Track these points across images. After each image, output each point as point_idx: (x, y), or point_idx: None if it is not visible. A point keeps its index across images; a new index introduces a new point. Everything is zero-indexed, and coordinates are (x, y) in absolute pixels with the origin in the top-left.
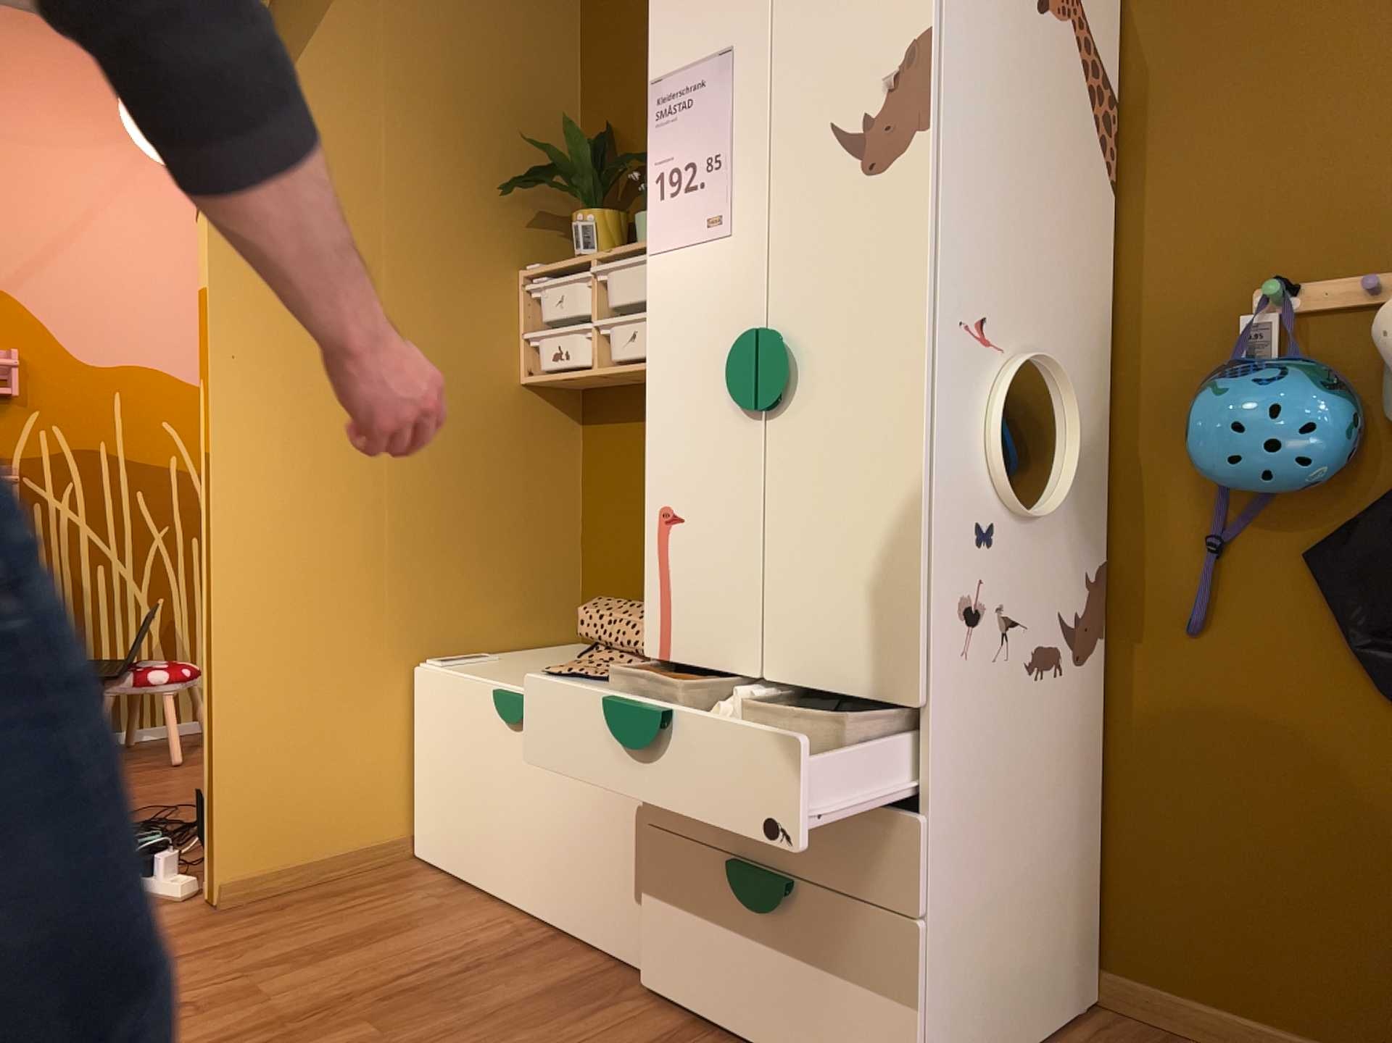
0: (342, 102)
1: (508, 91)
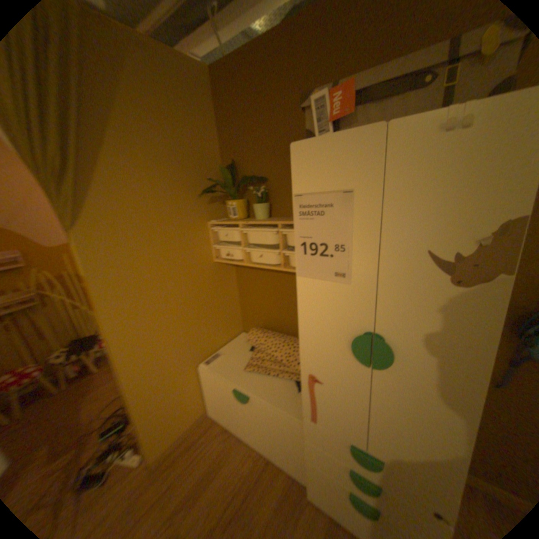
0: (121, 172)
1: (190, 150)
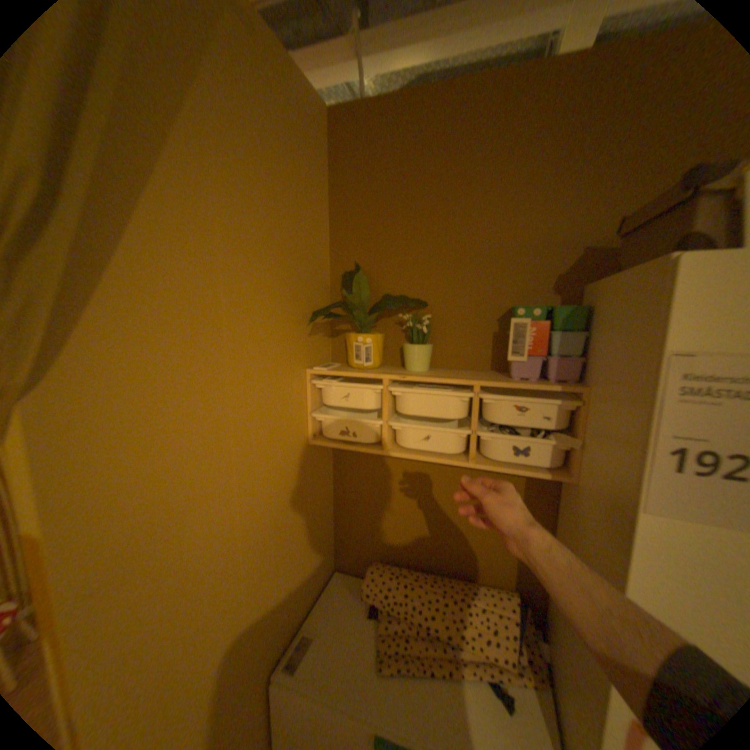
0: (183, 256)
1: (296, 235)
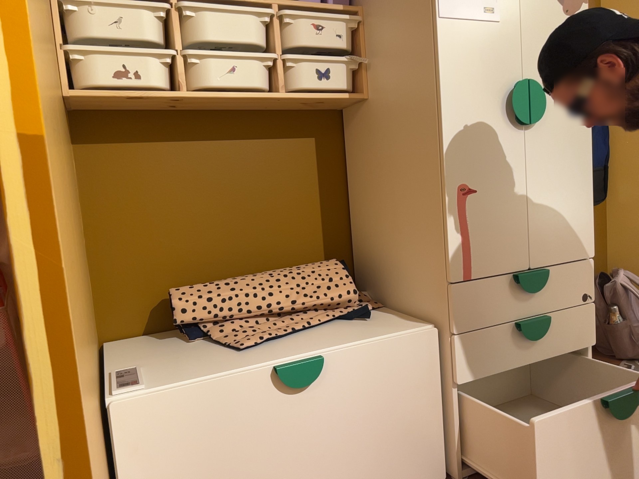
0: None
1: None
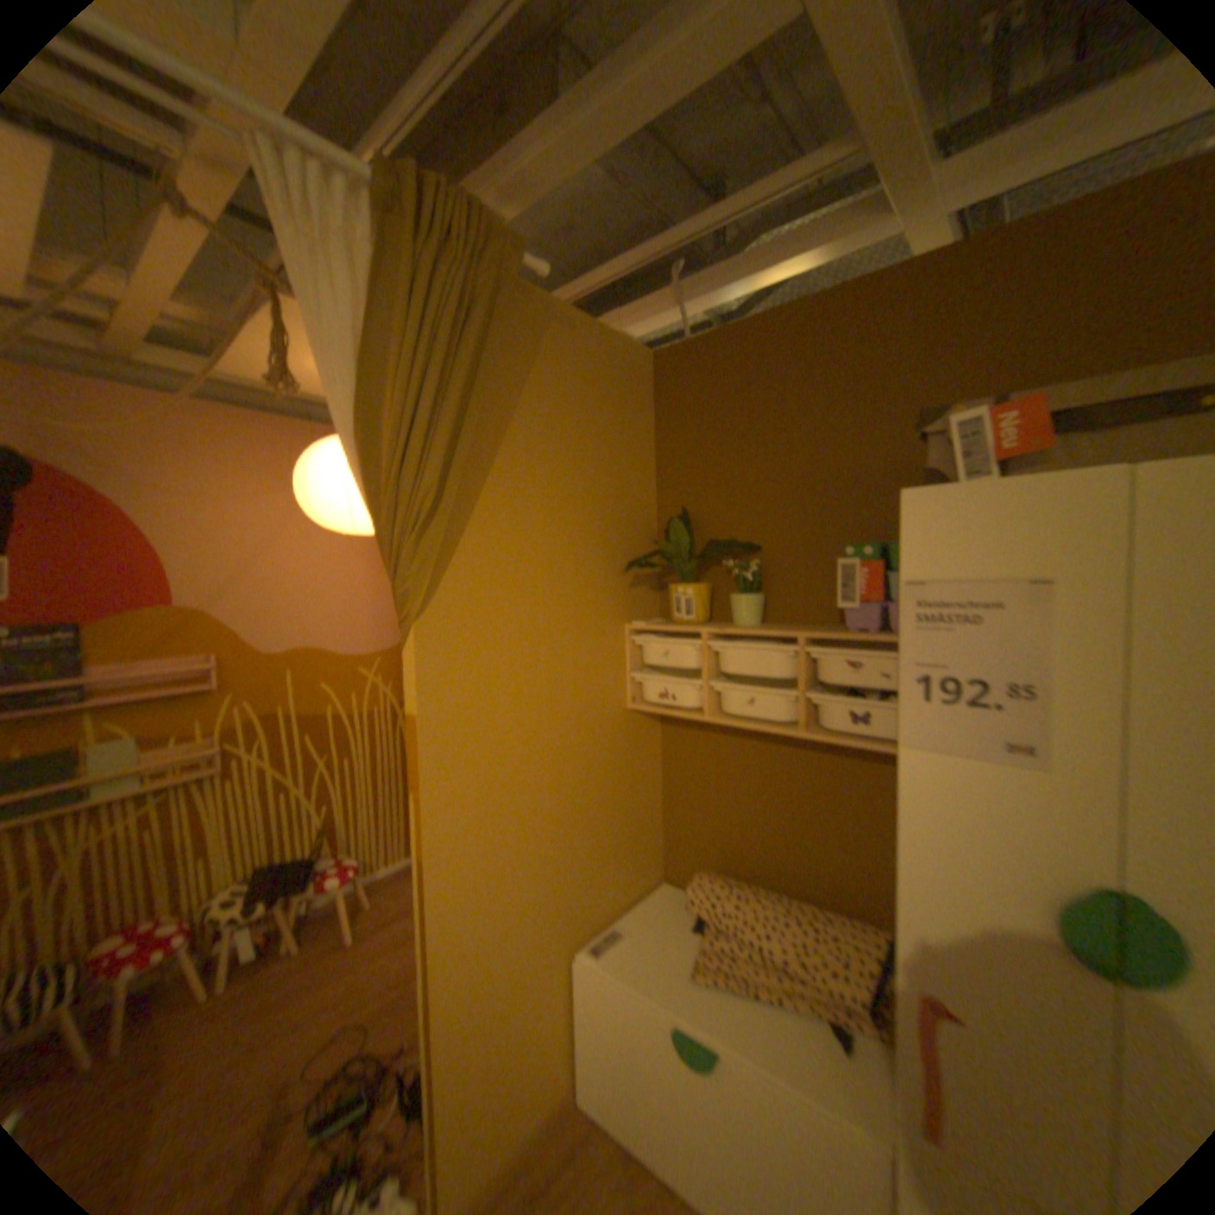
0: (509, 522)
1: (613, 487)
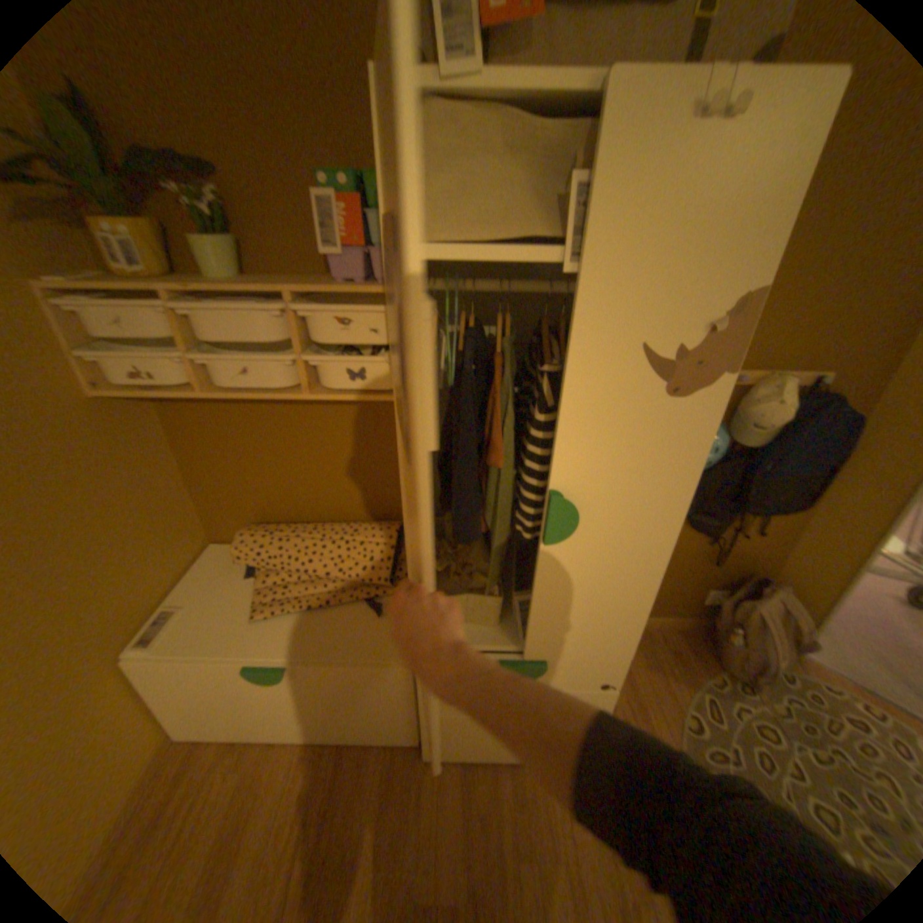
0: None
1: None
